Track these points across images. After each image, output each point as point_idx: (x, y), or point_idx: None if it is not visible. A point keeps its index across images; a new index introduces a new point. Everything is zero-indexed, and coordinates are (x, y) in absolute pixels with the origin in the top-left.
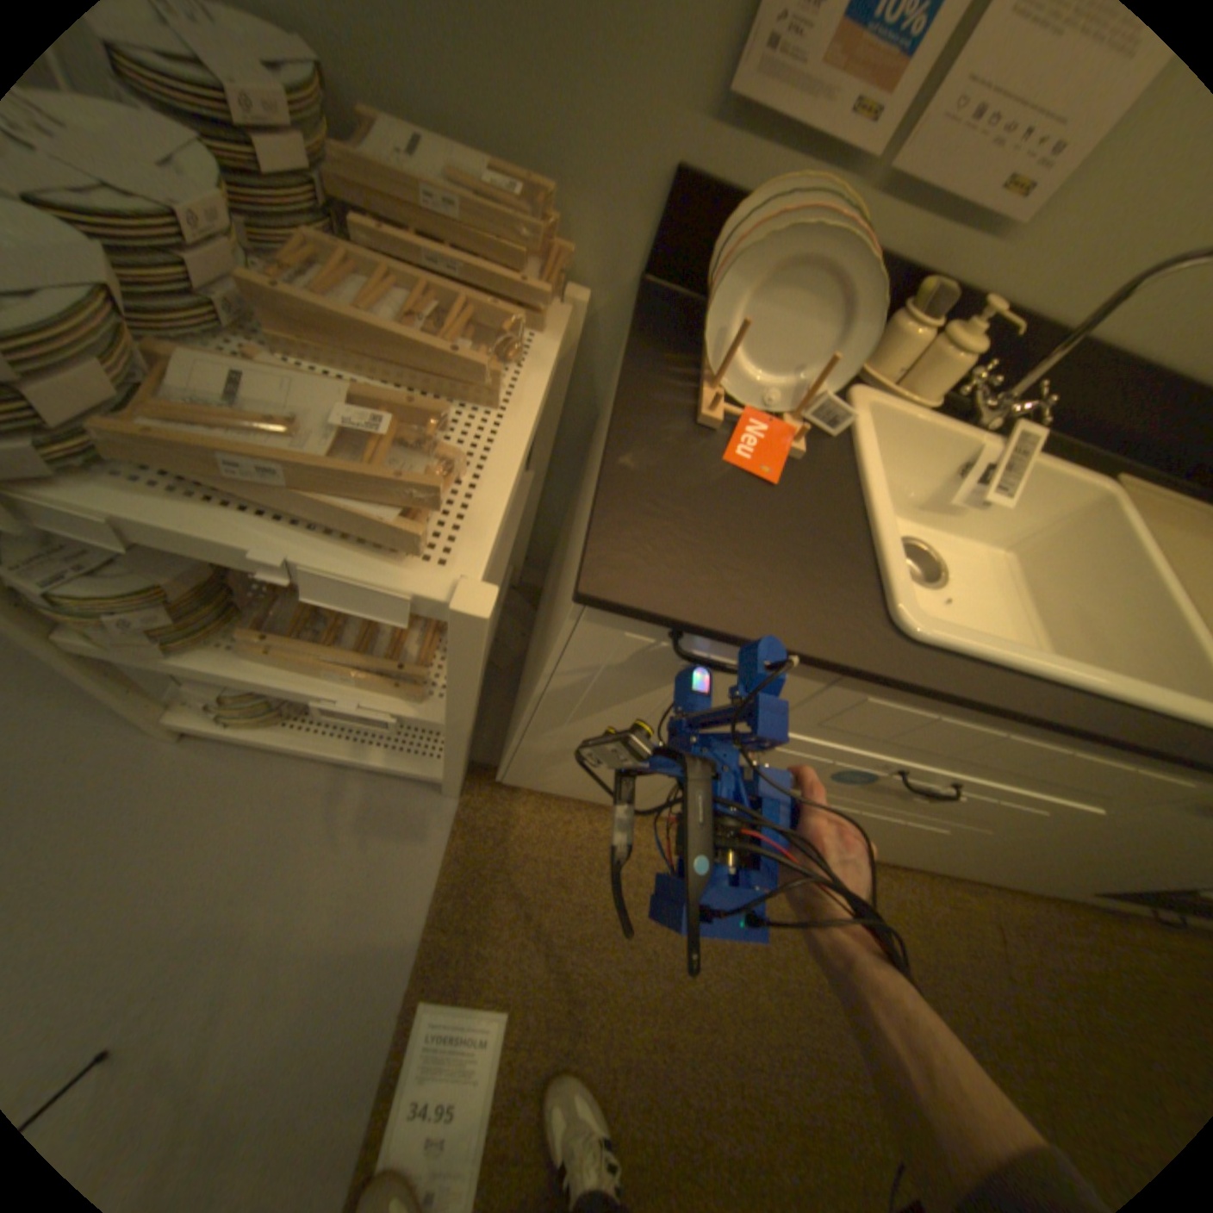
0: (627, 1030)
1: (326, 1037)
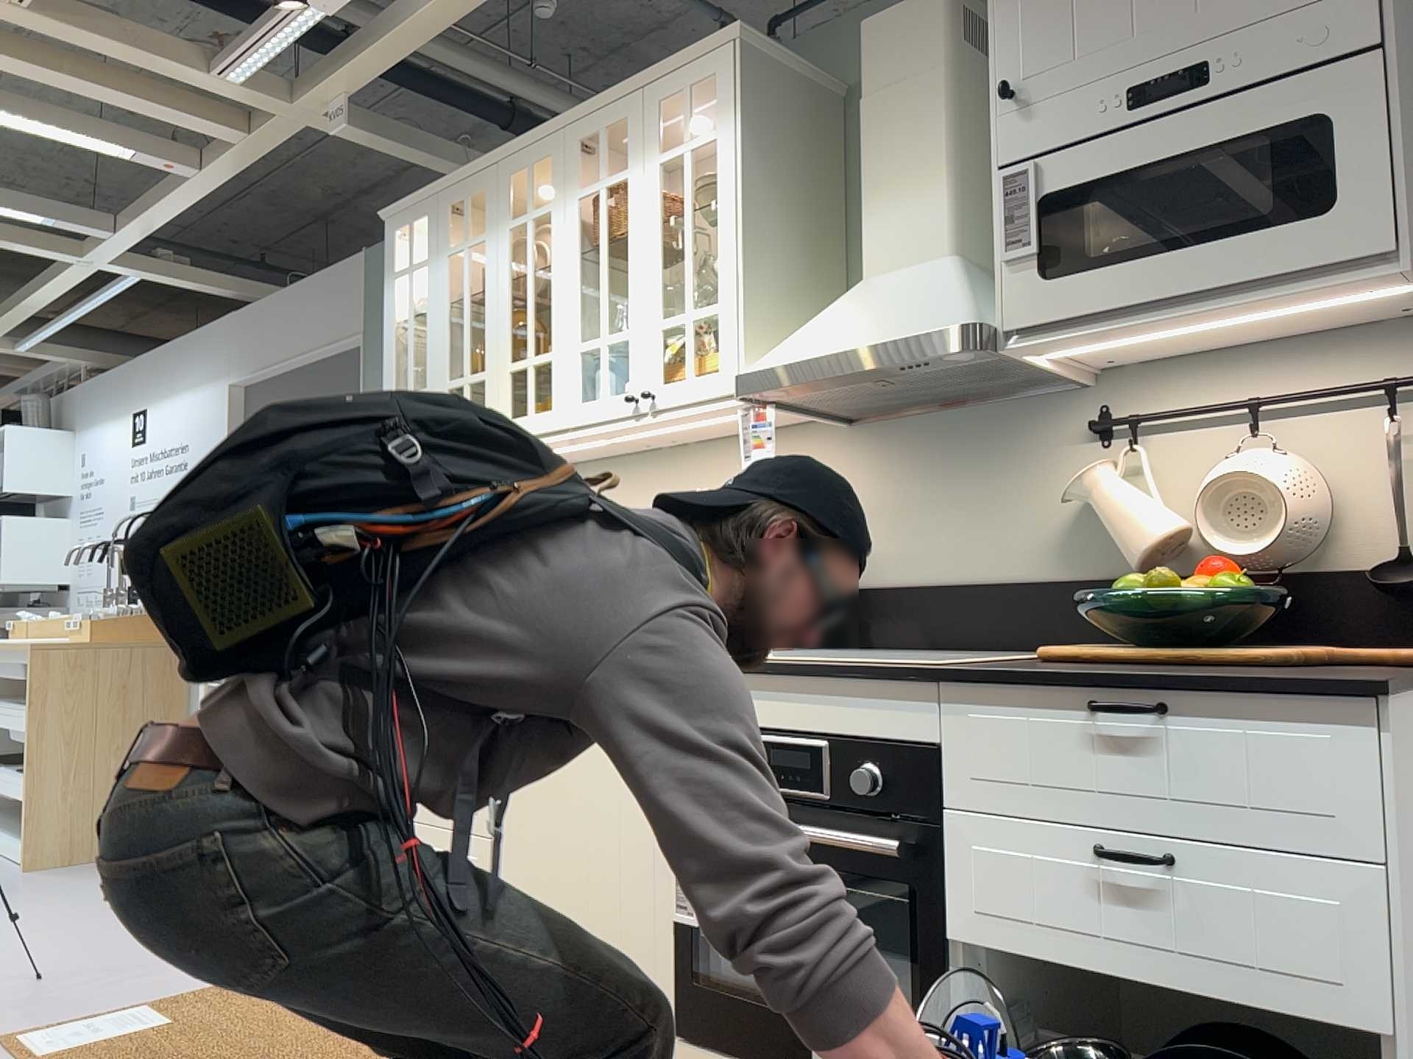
0: (215, 1047)
1: (101, 1001)
